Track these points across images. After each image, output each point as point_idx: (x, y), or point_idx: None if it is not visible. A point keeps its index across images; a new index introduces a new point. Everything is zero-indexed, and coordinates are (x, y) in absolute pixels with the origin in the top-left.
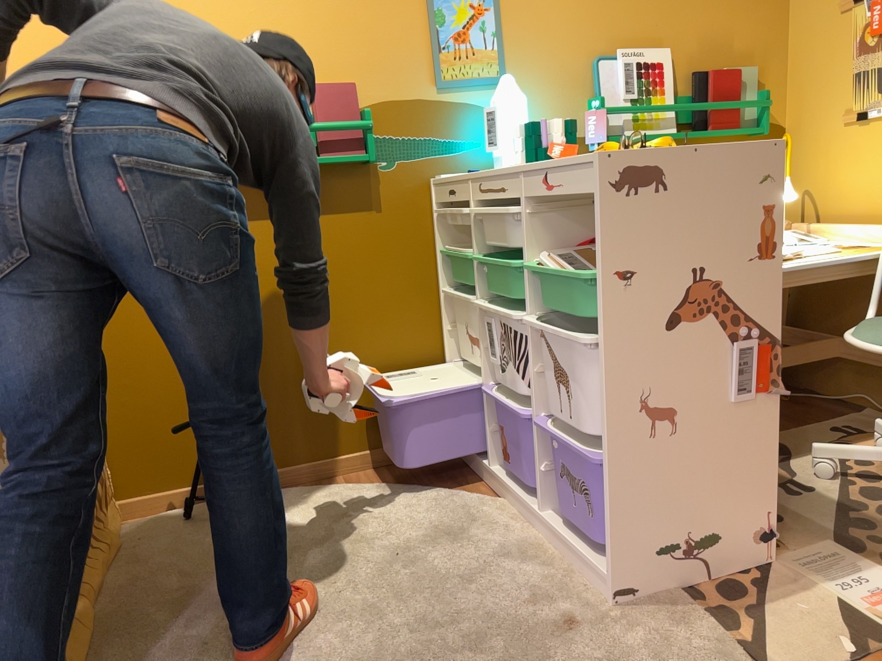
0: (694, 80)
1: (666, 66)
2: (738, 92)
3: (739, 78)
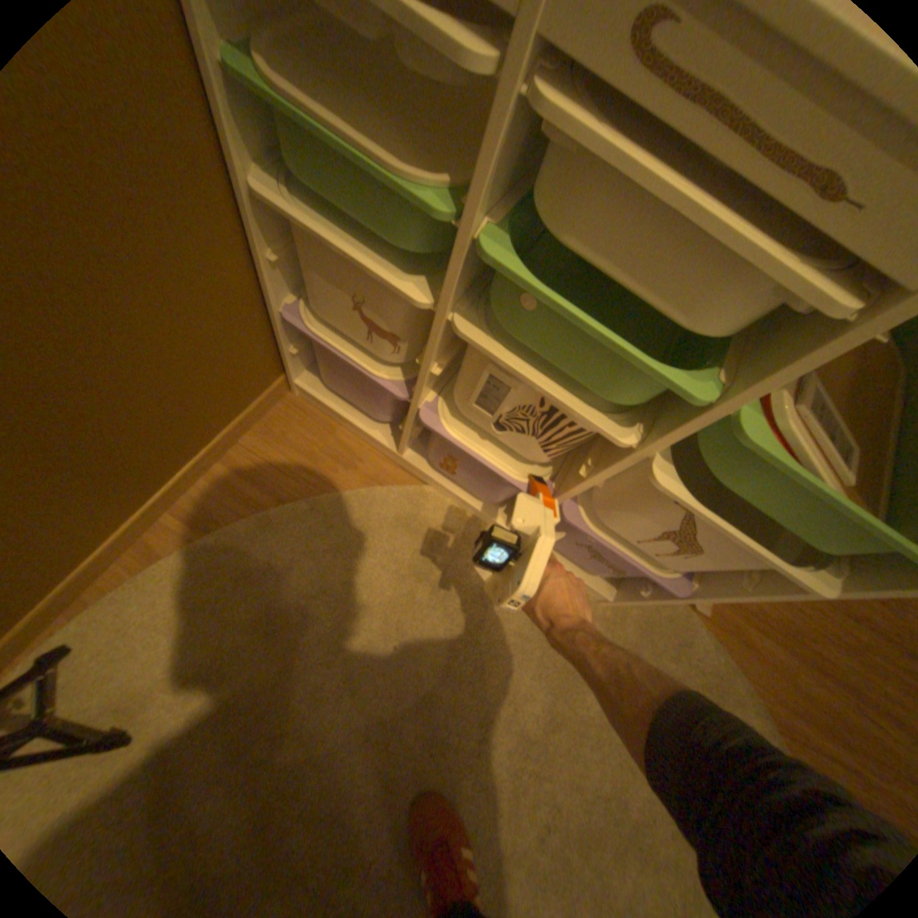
0: None
1: None
2: None
3: None
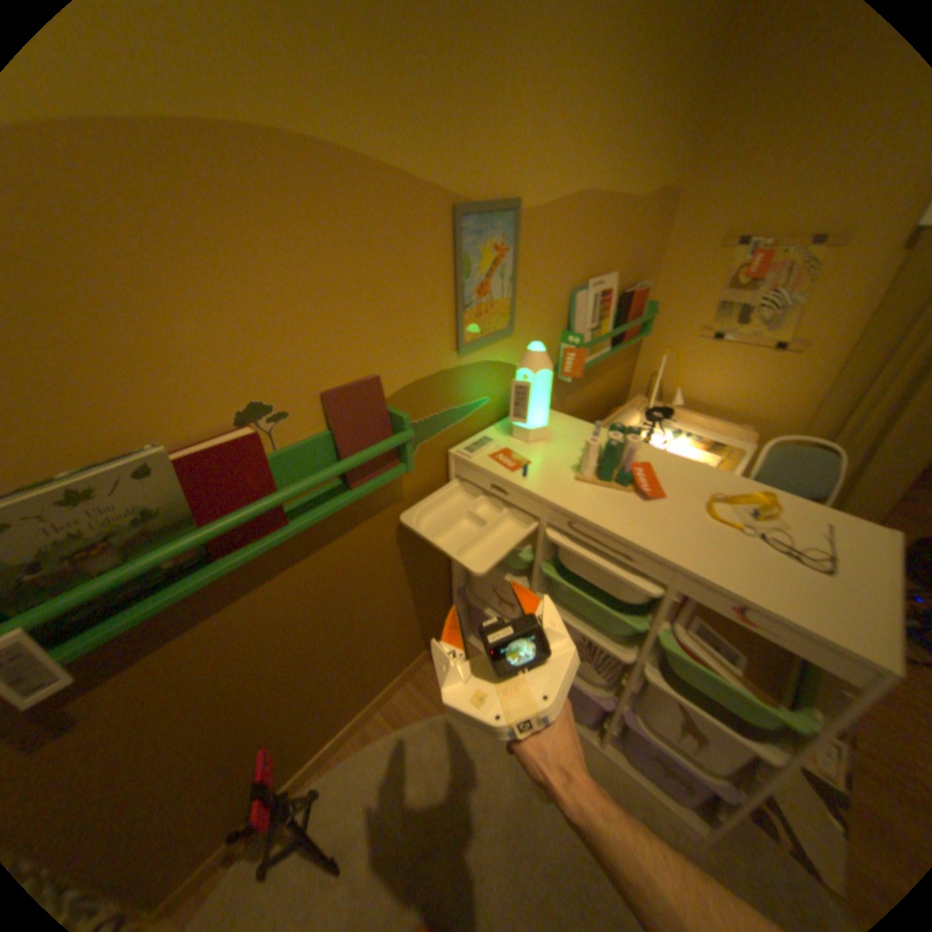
0: (625, 298)
1: (615, 289)
2: (645, 305)
3: (648, 293)
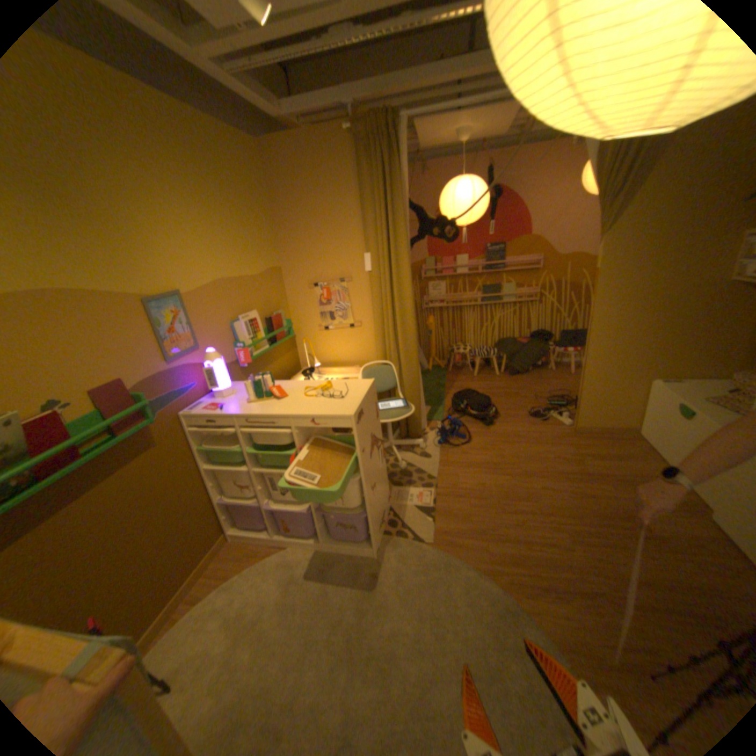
0: (267, 321)
1: (258, 318)
2: (282, 323)
3: (281, 317)
